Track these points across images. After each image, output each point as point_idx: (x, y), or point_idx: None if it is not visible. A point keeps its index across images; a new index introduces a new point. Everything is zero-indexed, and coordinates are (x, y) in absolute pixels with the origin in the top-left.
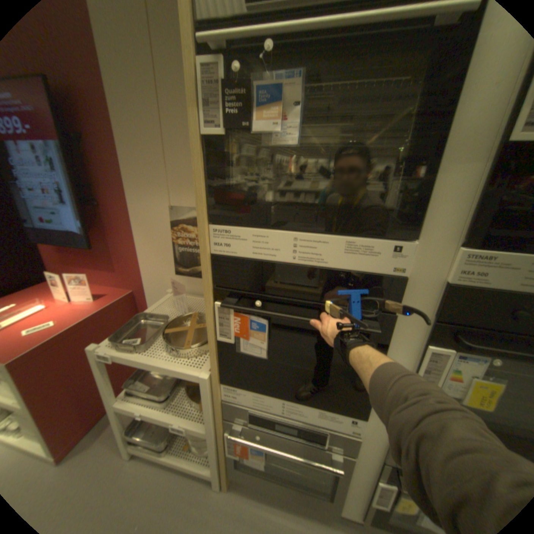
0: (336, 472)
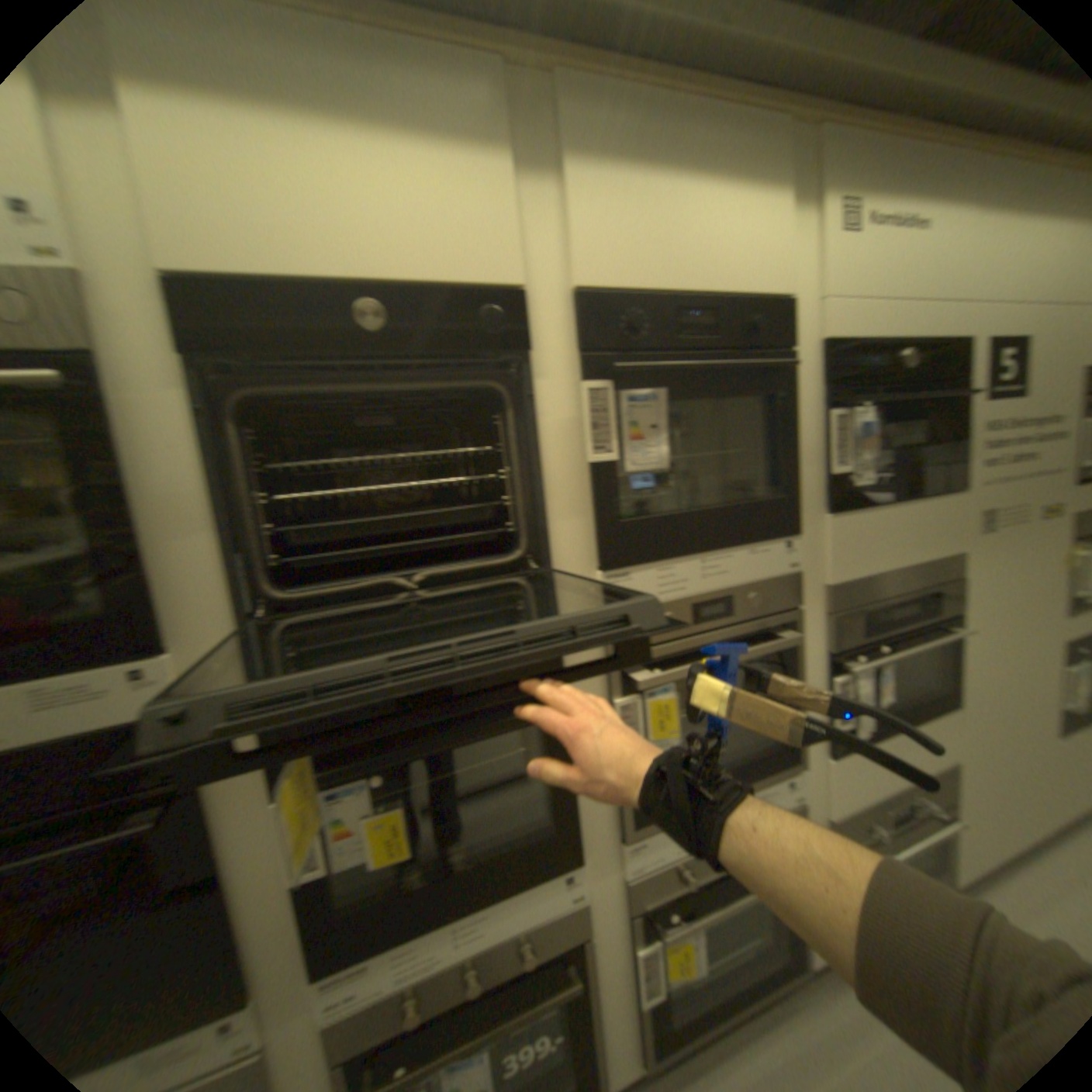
0: None
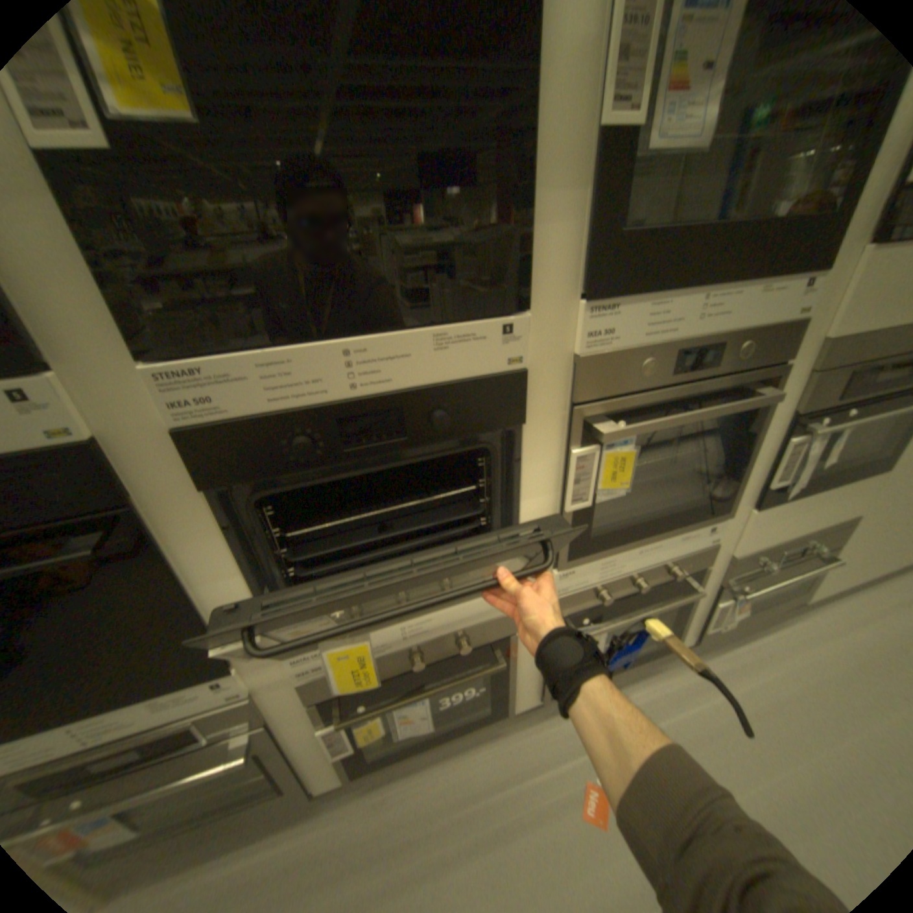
0: (233, 767)
